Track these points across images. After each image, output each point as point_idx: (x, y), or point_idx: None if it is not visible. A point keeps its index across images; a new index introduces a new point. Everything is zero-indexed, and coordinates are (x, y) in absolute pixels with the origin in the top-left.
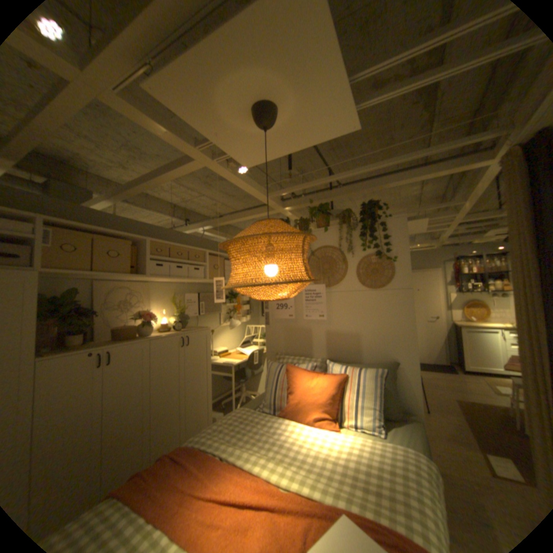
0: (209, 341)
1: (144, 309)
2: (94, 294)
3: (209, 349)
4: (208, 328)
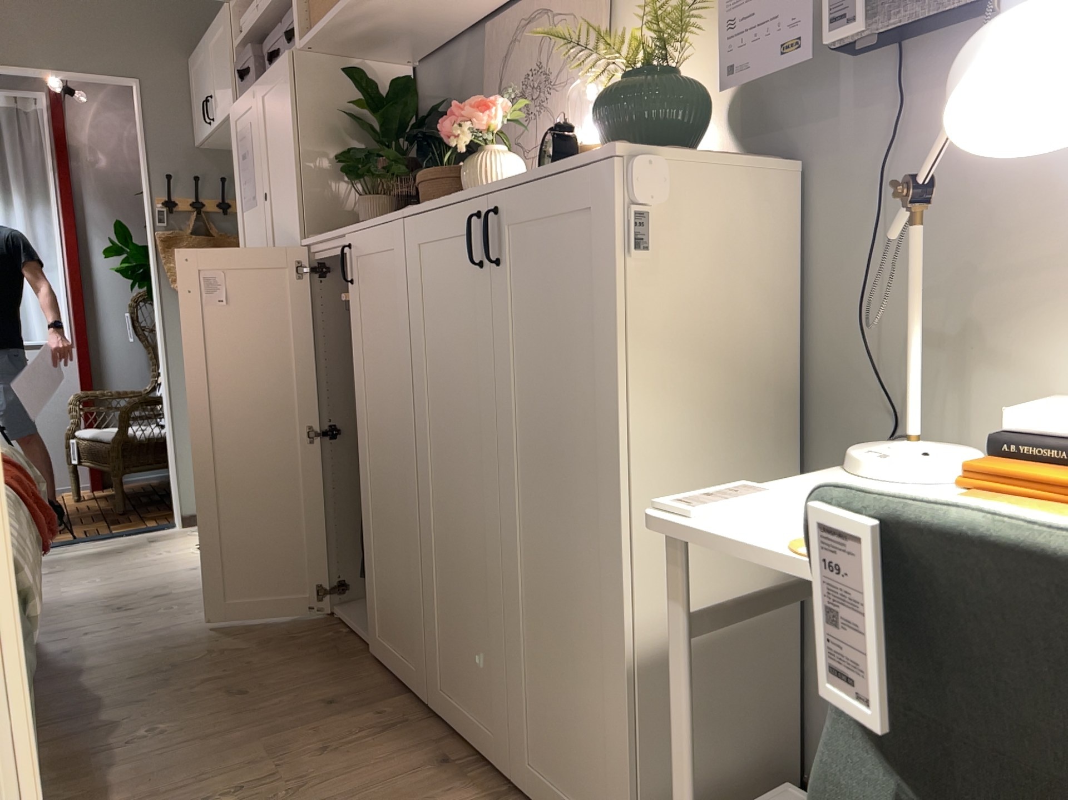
0: (618, 263)
1: (569, 94)
2: (486, 73)
3: (615, 327)
4: (613, 160)
